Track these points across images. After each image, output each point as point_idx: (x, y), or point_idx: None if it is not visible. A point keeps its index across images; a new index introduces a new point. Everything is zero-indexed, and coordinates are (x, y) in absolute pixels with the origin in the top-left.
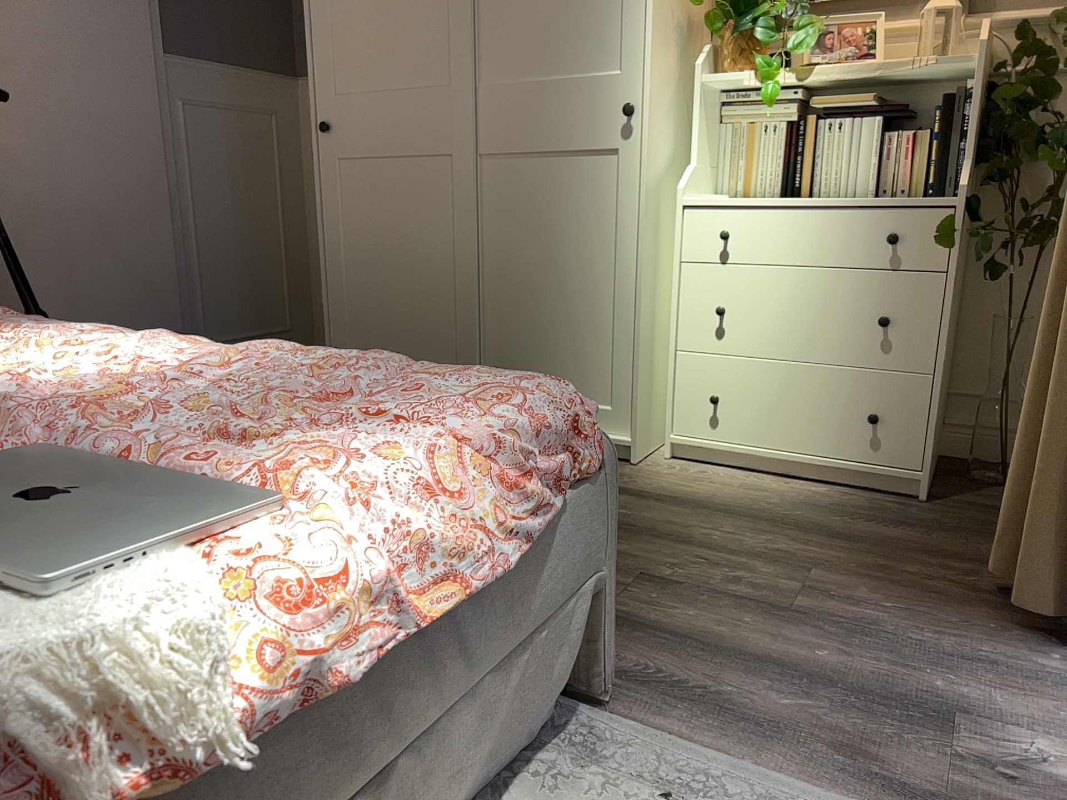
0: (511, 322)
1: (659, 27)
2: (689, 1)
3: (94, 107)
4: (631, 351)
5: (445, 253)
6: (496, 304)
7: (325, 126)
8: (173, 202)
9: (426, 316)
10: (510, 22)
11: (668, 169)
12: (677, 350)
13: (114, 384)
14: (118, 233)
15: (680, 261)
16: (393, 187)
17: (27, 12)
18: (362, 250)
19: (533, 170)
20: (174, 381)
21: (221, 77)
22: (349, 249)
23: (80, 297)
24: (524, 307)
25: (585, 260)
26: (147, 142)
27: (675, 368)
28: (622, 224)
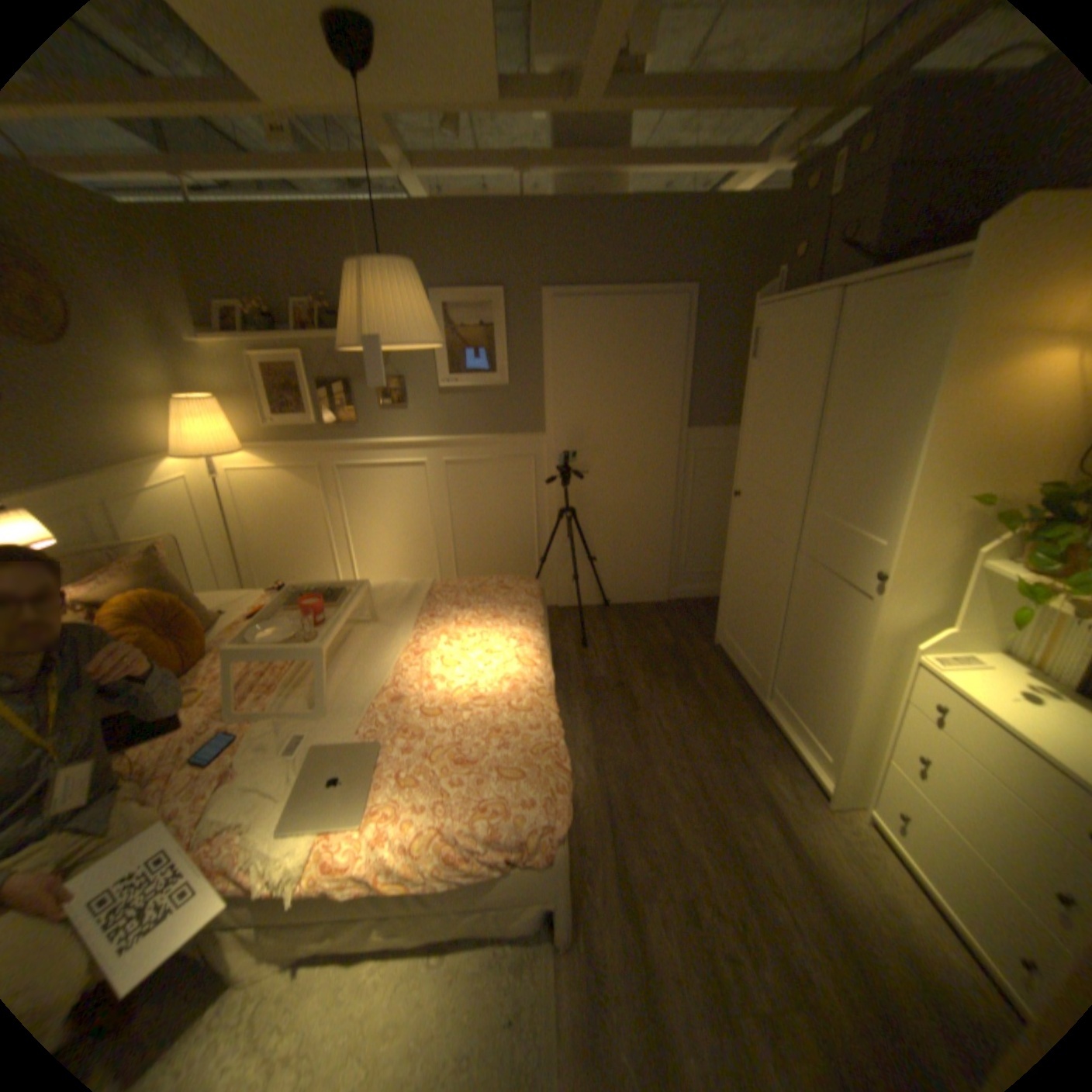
0: (796, 662)
1: (928, 523)
2: (1006, 487)
3: (639, 462)
4: (851, 738)
5: (772, 599)
6: (791, 646)
7: (736, 494)
8: (676, 504)
9: (758, 627)
10: (833, 474)
11: (930, 624)
12: (893, 760)
13: (452, 699)
14: (641, 520)
15: (909, 702)
16: (758, 544)
17: (614, 423)
18: (741, 569)
19: (825, 578)
20: (467, 706)
21: (722, 434)
22: (736, 565)
23: (617, 548)
24: (803, 659)
25: (840, 656)
26: (665, 476)
27: (887, 770)
28: (865, 652)
